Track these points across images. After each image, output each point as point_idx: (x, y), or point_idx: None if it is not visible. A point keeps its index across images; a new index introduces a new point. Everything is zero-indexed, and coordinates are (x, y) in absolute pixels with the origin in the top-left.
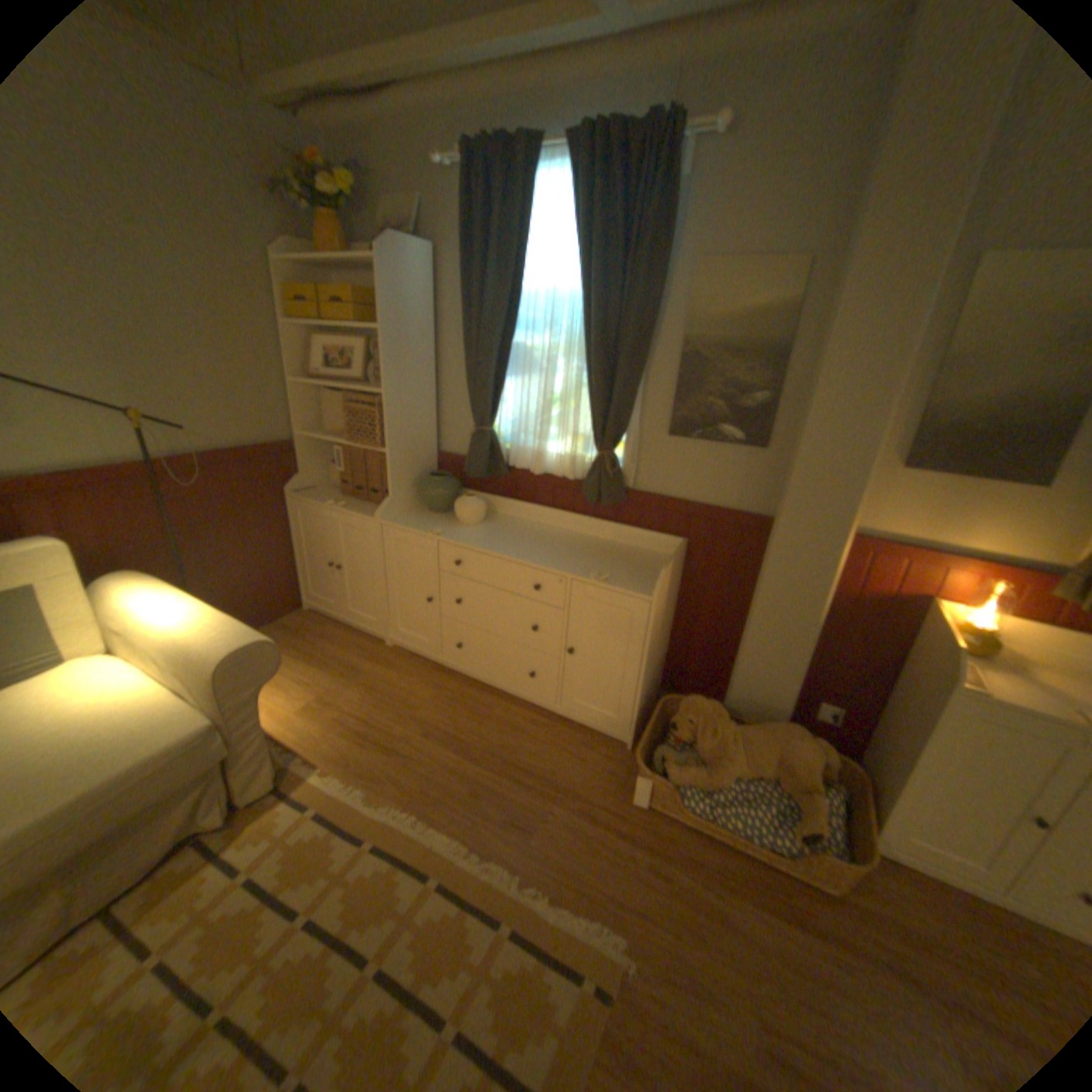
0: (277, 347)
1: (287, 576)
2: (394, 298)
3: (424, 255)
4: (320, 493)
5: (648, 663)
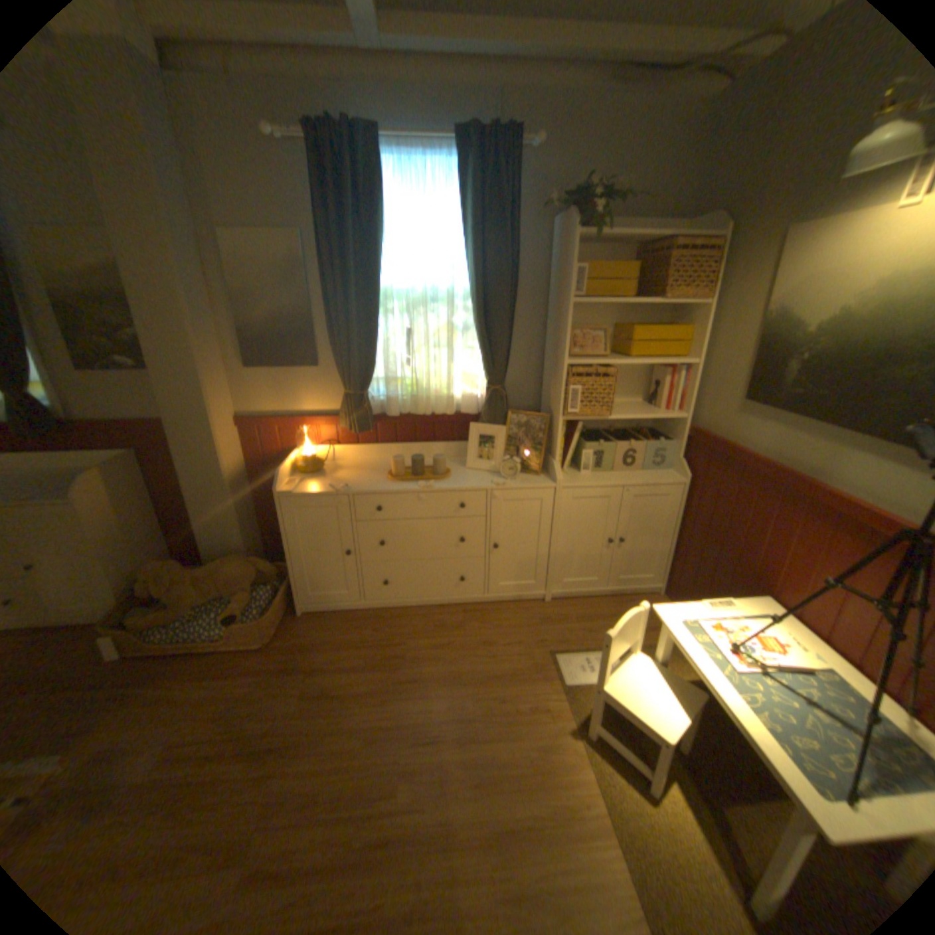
0: None
1: None
2: None
3: None
4: None
5: (105, 553)
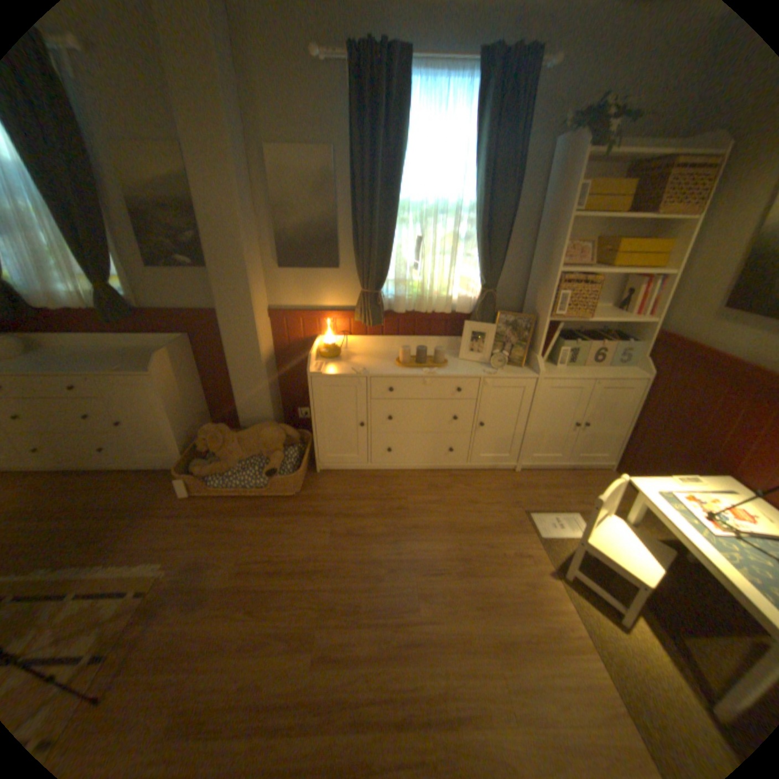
0: None
1: None
2: None
3: None
4: None
5: (172, 415)
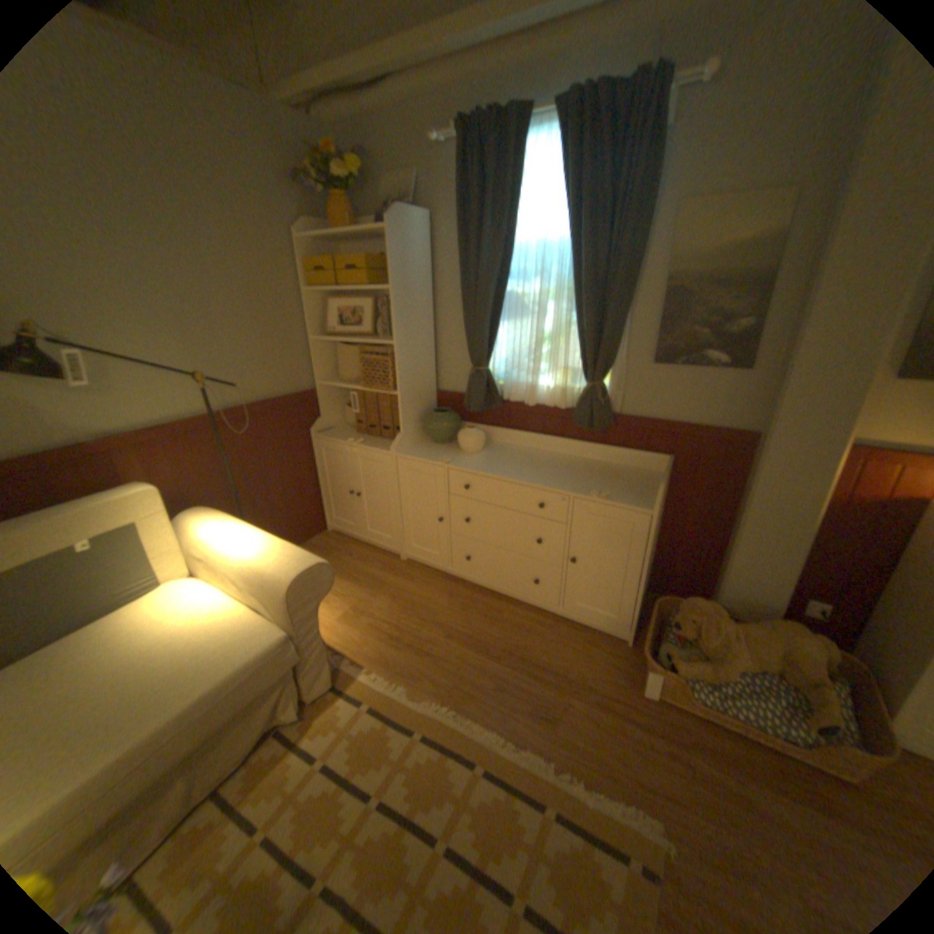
0: (300, 311)
1: (314, 504)
2: (401, 260)
3: (423, 221)
4: (339, 432)
5: (648, 570)
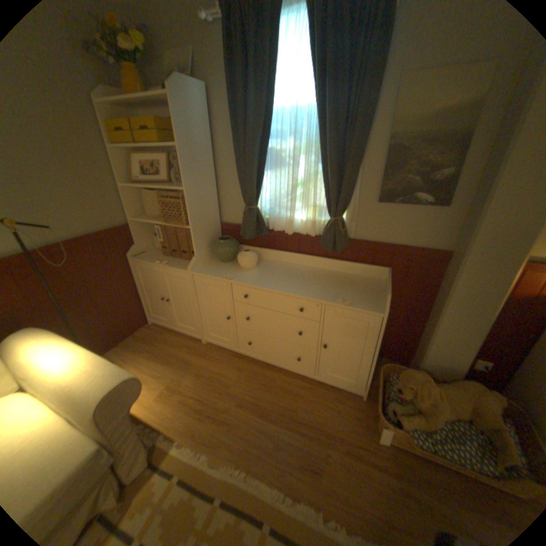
0: (109, 163)
1: (136, 306)
2: (184, 122)
3: (200, 90)
4: (150, 255)
5: (377, 351)
